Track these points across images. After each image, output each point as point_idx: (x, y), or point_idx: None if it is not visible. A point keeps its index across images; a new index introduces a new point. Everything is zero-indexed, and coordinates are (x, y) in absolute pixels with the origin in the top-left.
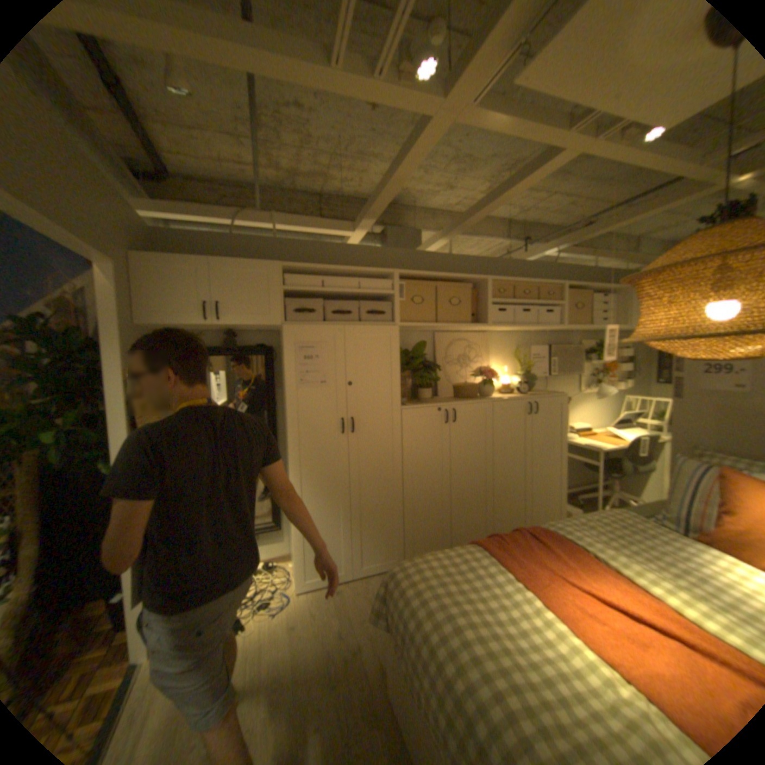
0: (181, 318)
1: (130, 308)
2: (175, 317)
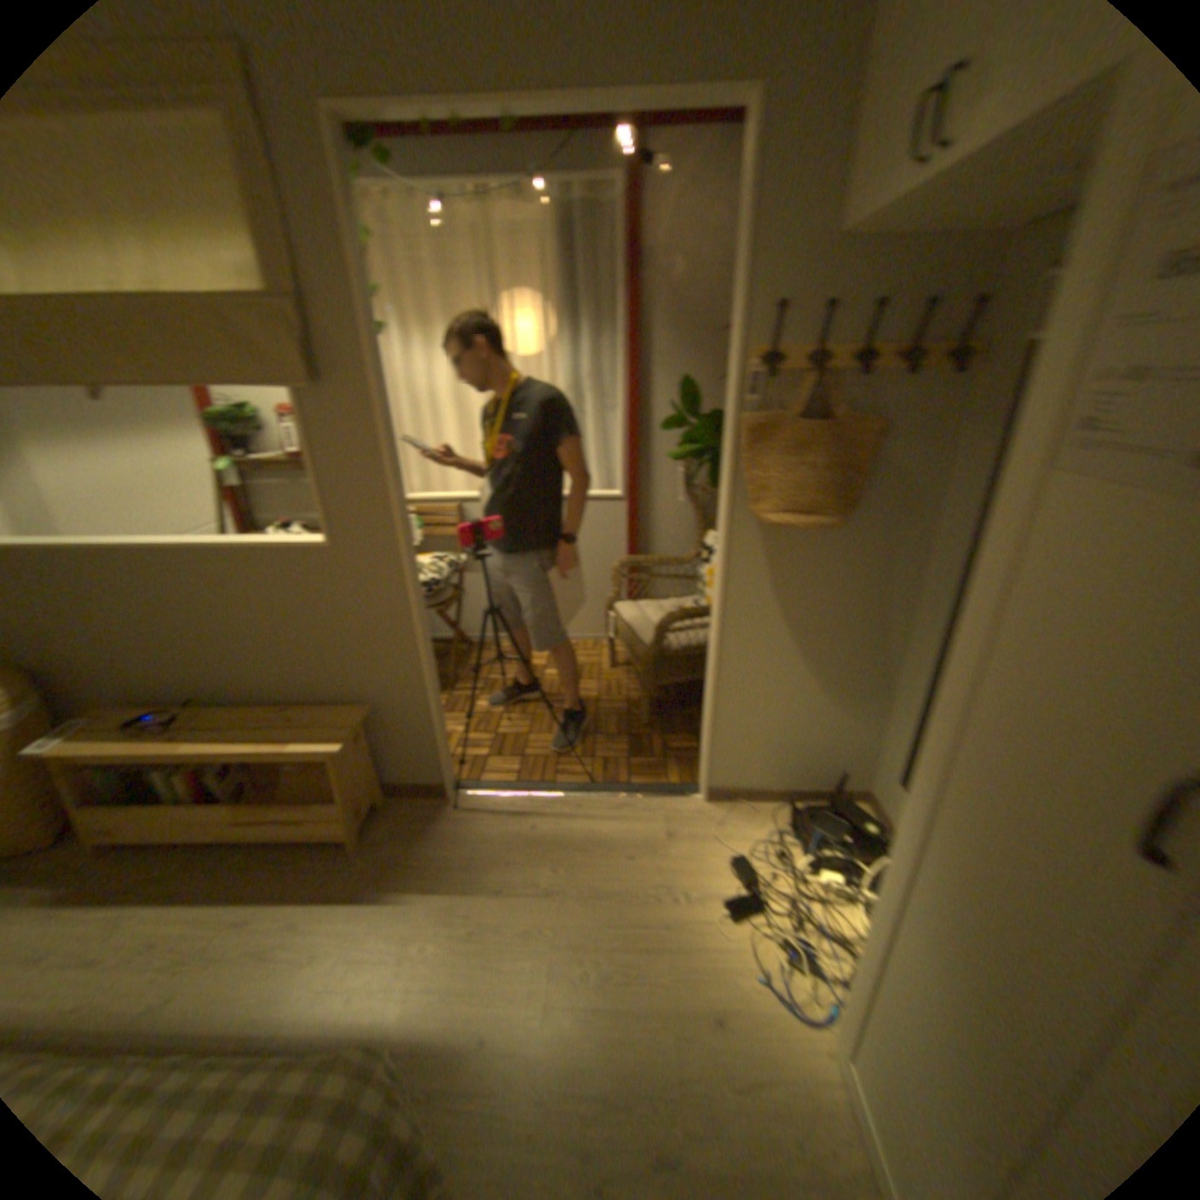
0: (890, 185)
1: (841, 193)
2: (883, 189)
